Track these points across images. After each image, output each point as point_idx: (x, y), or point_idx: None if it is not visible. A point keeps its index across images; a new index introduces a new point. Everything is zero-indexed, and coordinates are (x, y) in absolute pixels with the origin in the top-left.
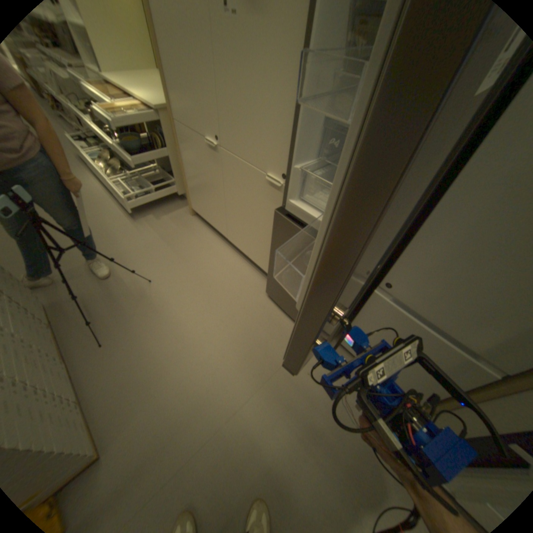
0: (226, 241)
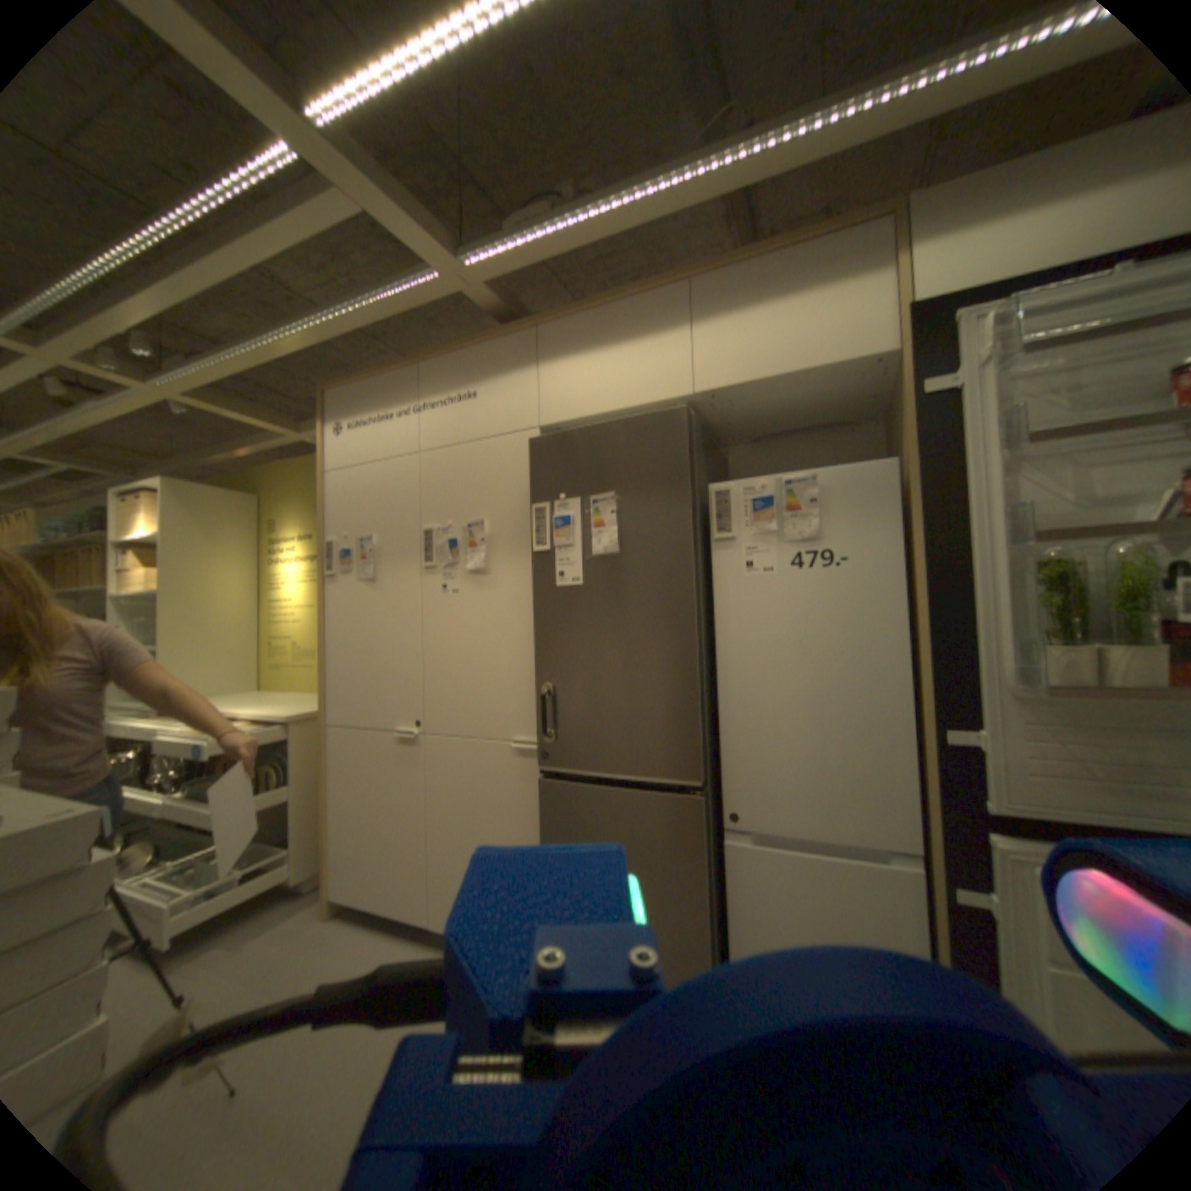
0: (420, 945)
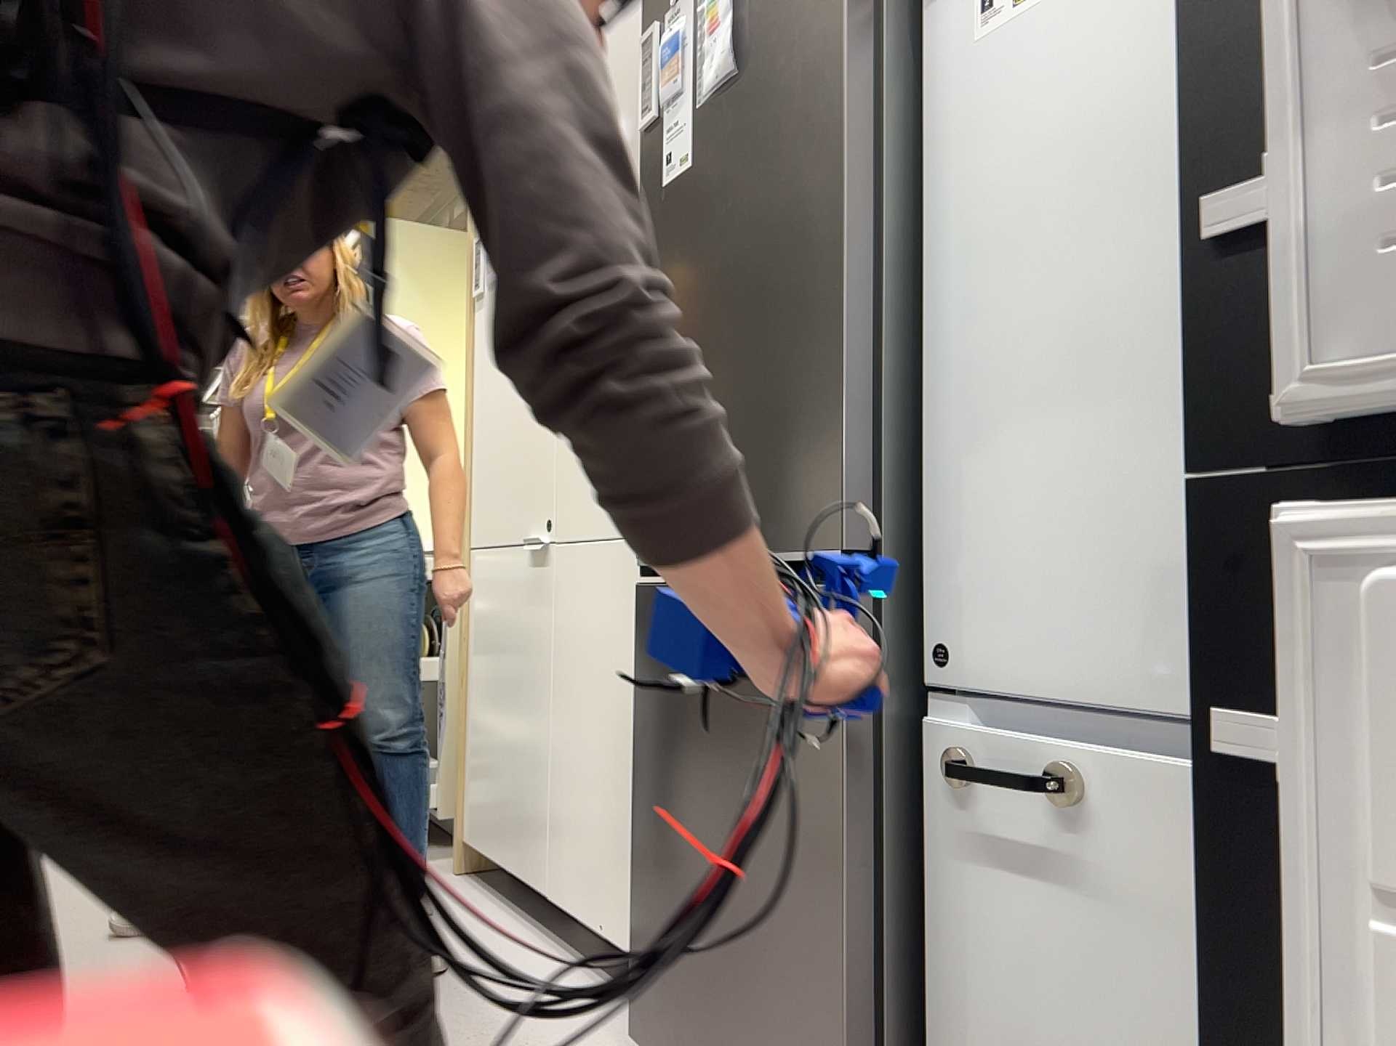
0: (547, 931)
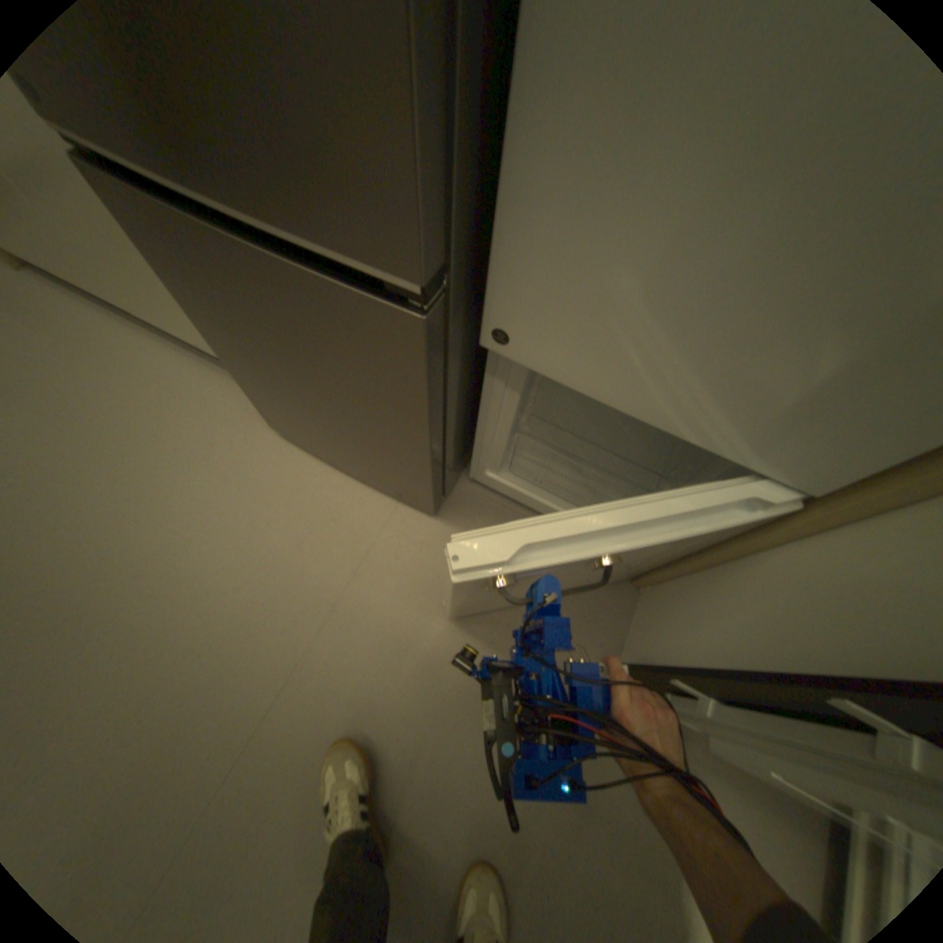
0: (139, 320)
